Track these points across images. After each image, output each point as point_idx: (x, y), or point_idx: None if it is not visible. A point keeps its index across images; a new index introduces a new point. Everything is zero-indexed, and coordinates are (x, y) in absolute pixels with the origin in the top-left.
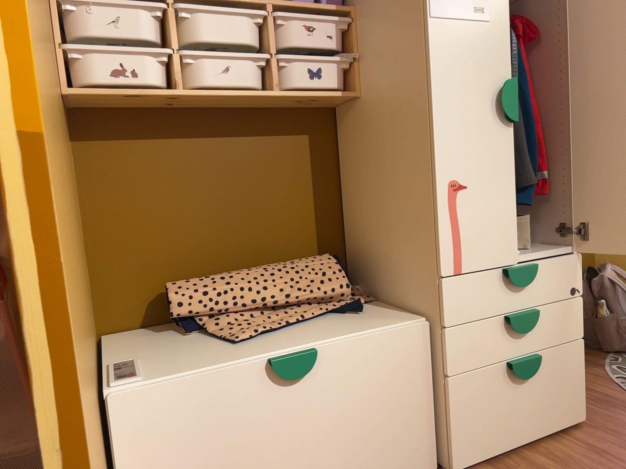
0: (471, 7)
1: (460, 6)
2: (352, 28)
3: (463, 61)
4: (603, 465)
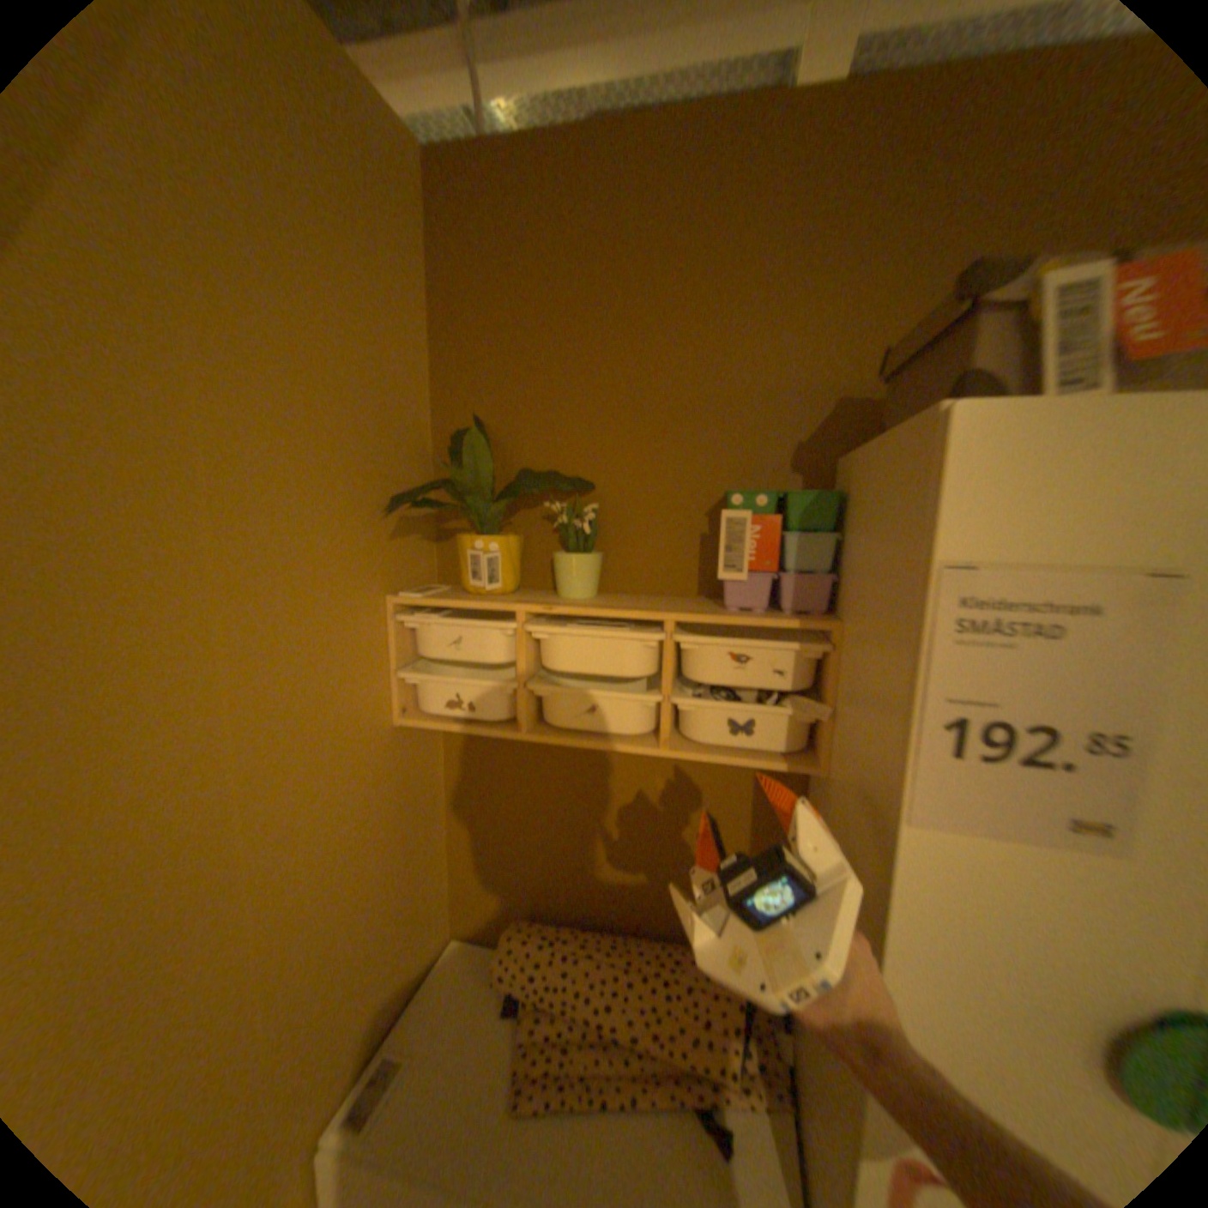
0: (1067, 816)
1: (1023, 810)
2: (830, 660)
3: (1003, 931)
4: None
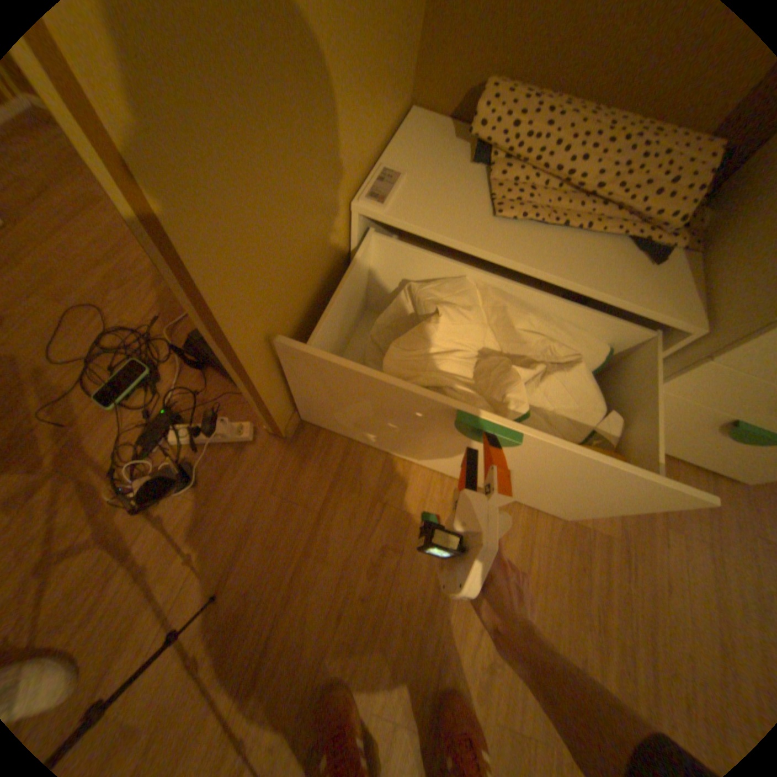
0: None
1: None
2: None
3: None
4: (698, 518)
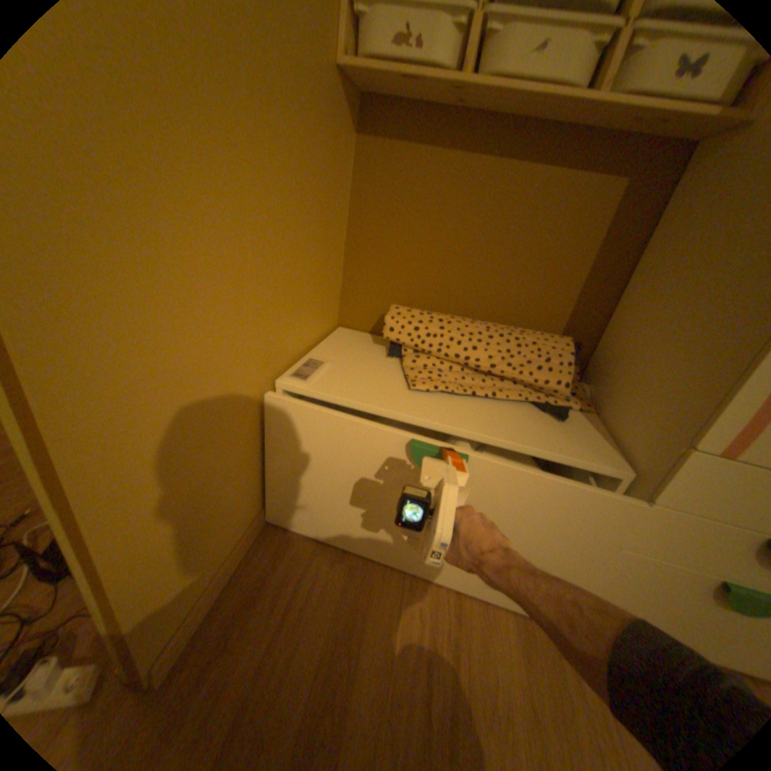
0: None
1: None
2: None
3: None
4: None
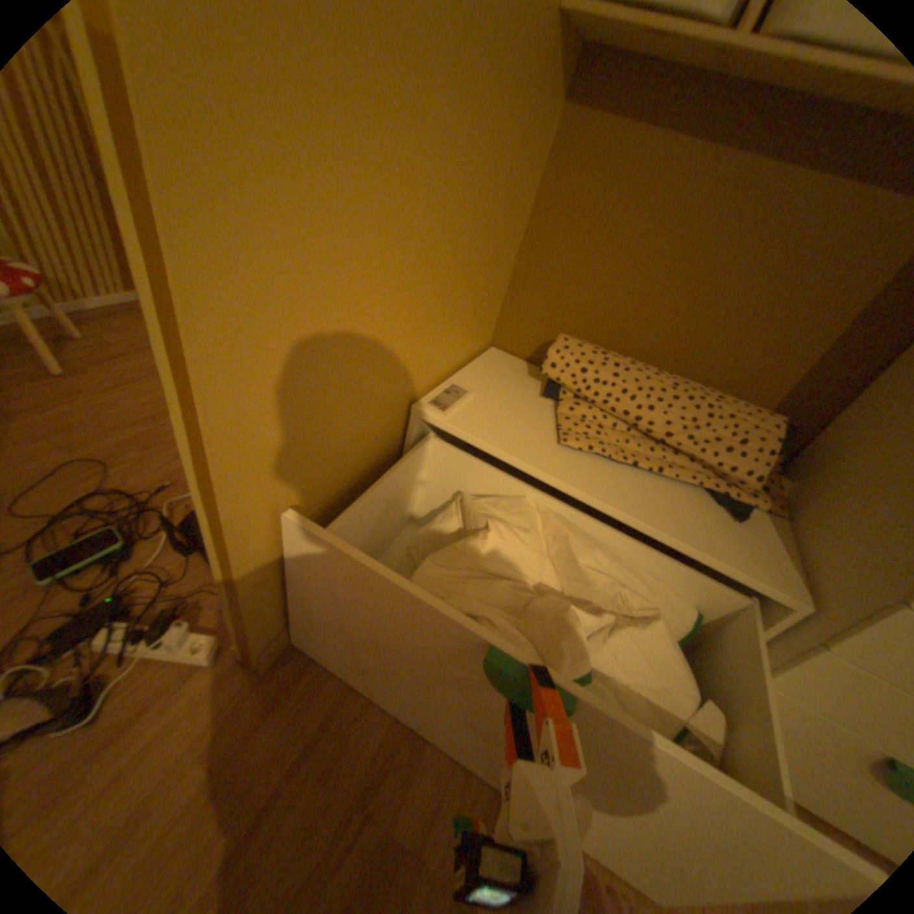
0: None
1: None
2: None
3: None
4: None
